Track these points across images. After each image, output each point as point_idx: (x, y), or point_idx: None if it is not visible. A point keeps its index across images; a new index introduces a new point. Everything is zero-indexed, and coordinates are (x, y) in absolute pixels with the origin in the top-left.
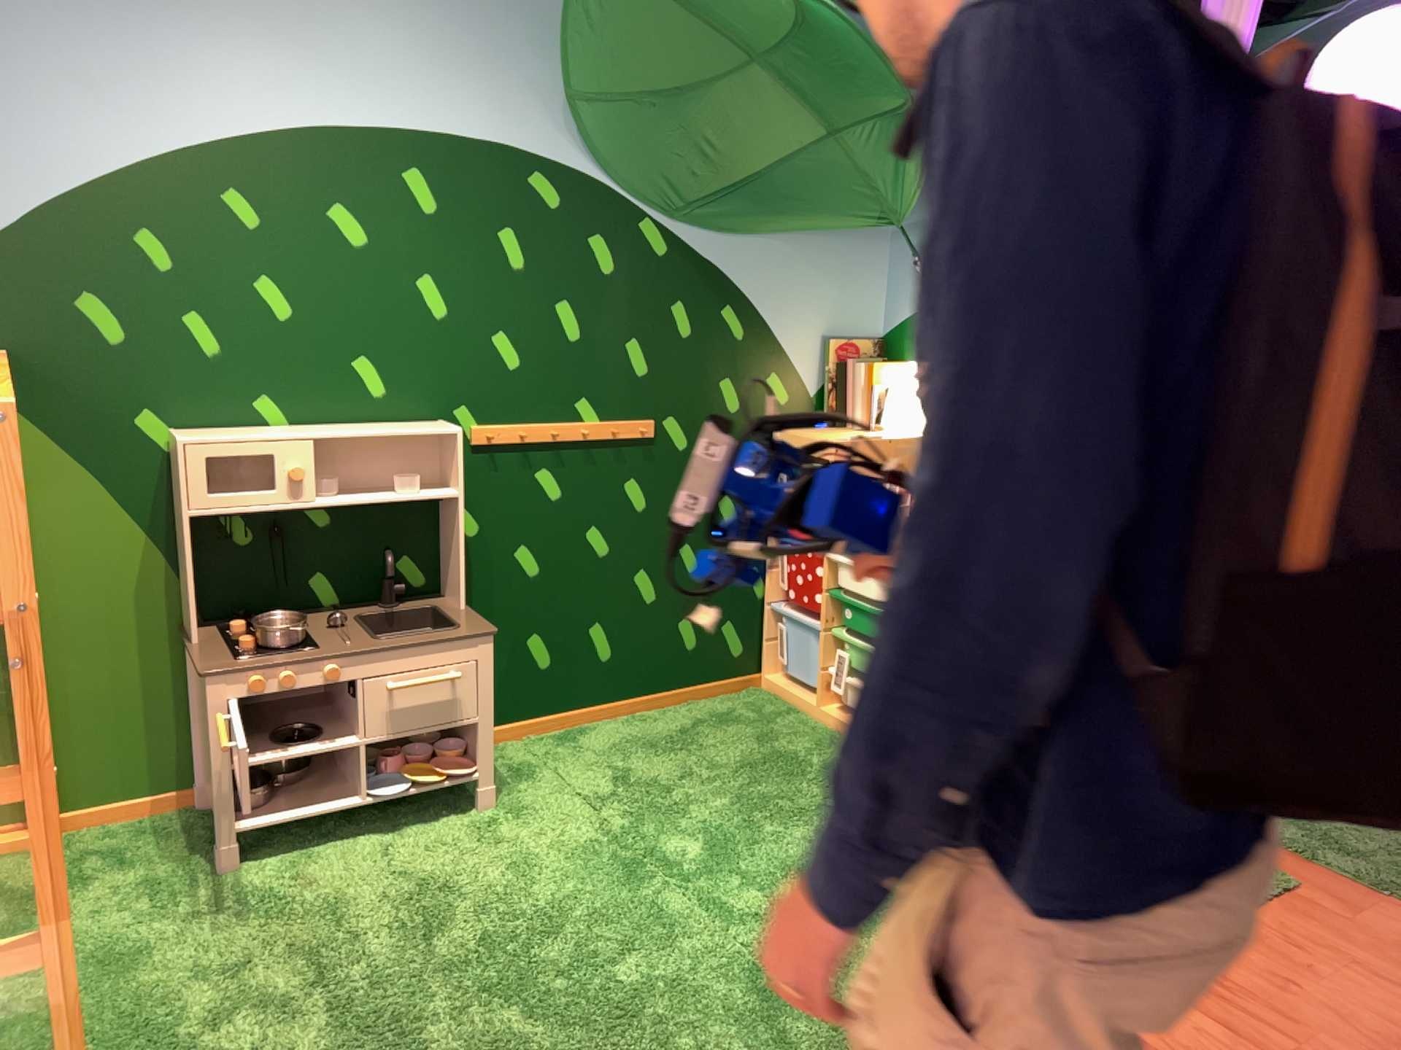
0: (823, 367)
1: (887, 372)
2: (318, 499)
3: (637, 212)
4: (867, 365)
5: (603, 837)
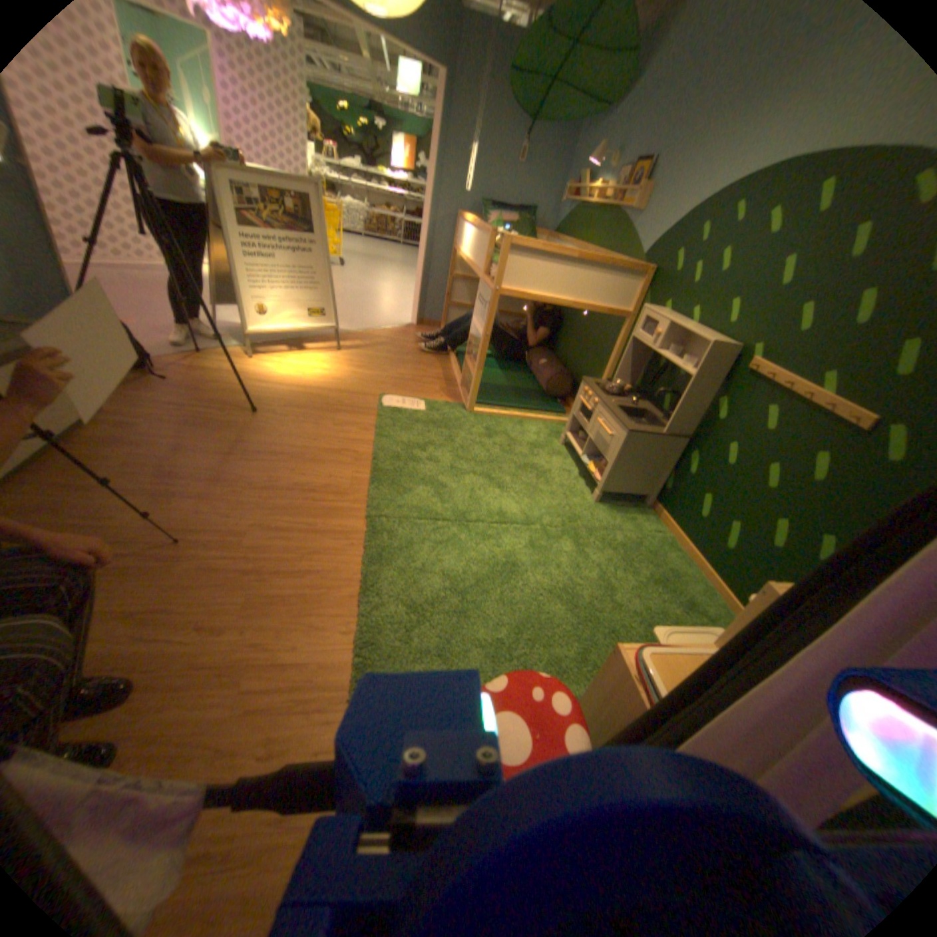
0: None
1: None
2: (655, 346)
3: None
4: None
5: (556, 520)
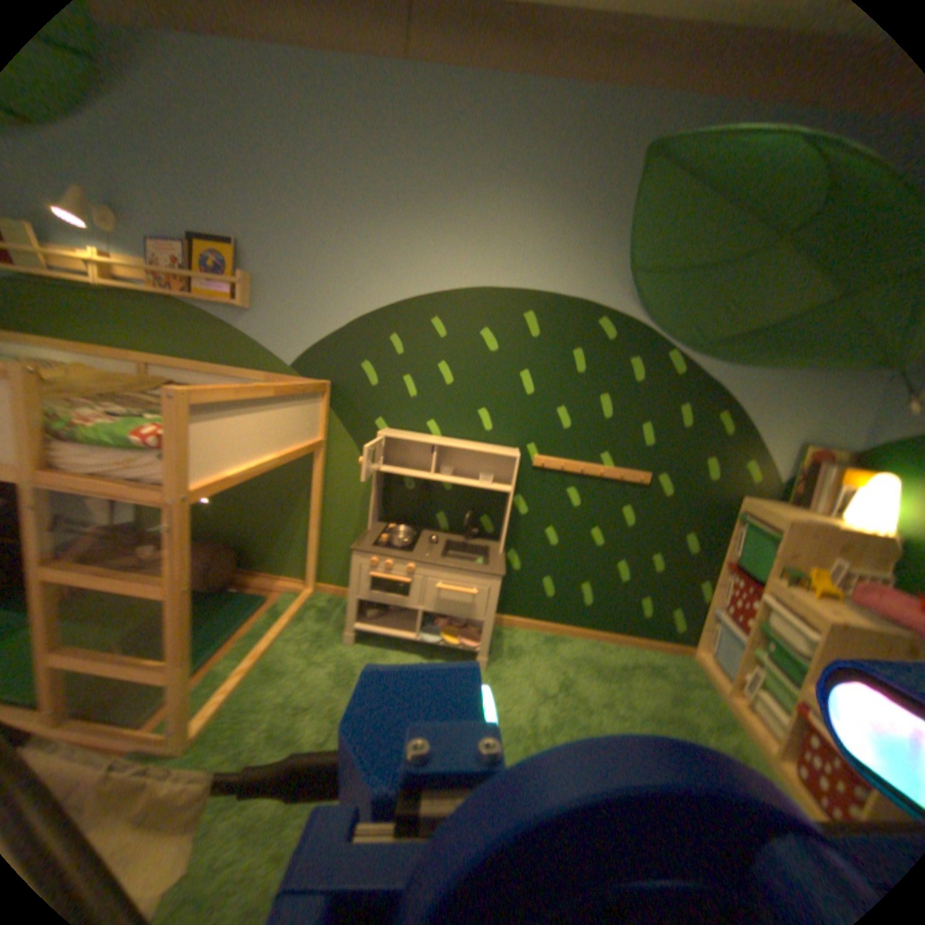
0: (797, 460)
1: (859, 474)
2: (431, 473)
3: (666, 339)
4: (840, 466)
5: (525, 729)
